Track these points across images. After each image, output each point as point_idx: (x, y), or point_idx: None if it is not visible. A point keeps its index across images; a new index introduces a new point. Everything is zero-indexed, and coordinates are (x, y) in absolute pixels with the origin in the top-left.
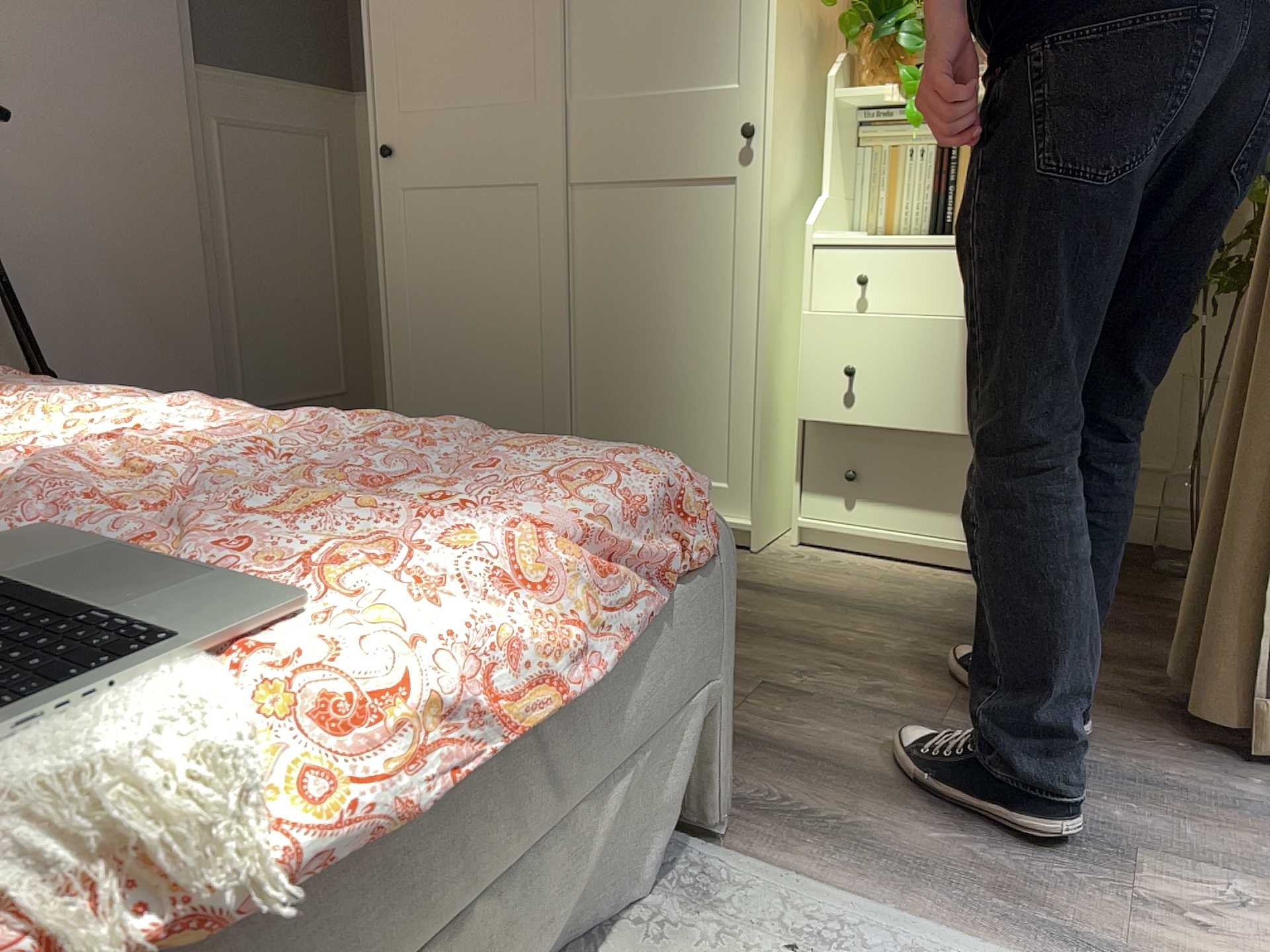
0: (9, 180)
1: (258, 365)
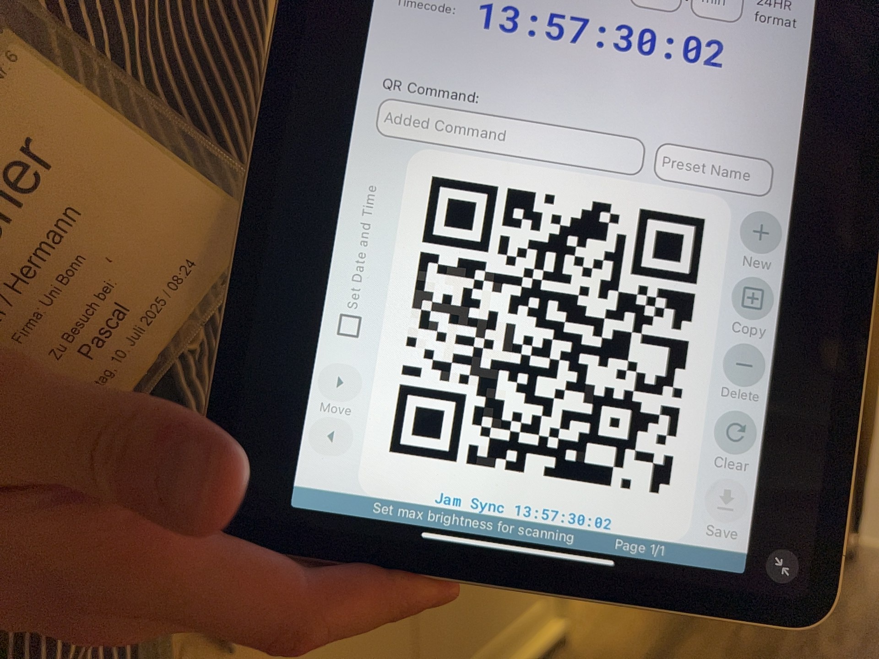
0: None
1: None
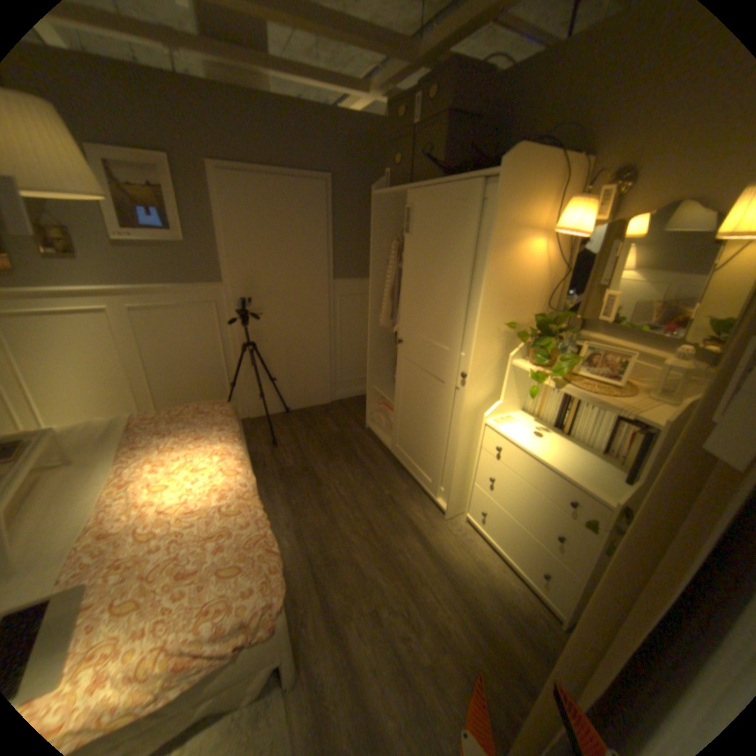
0: (269, 324)
1: (344, 369)
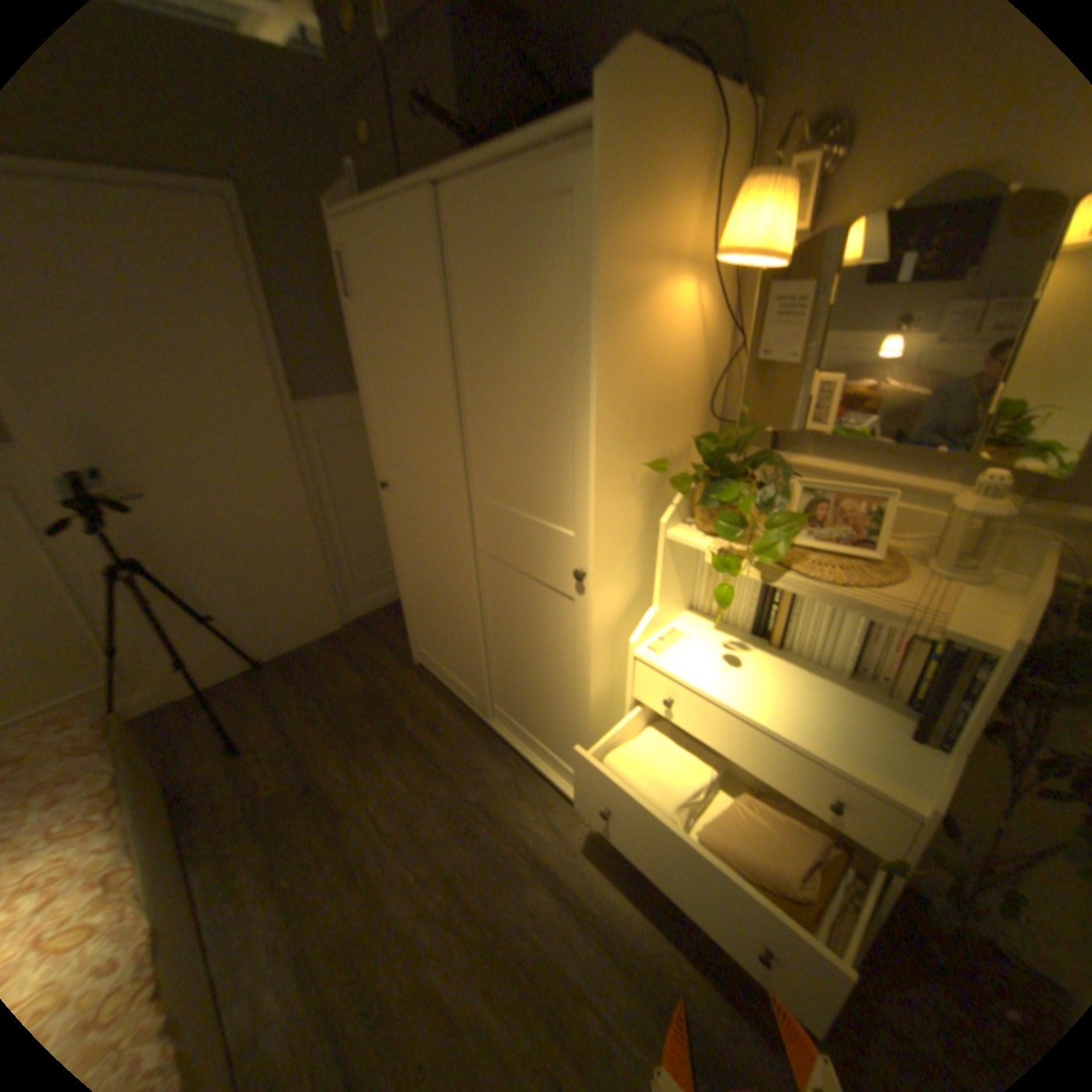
0: (164, 511)
1: (355, 562)
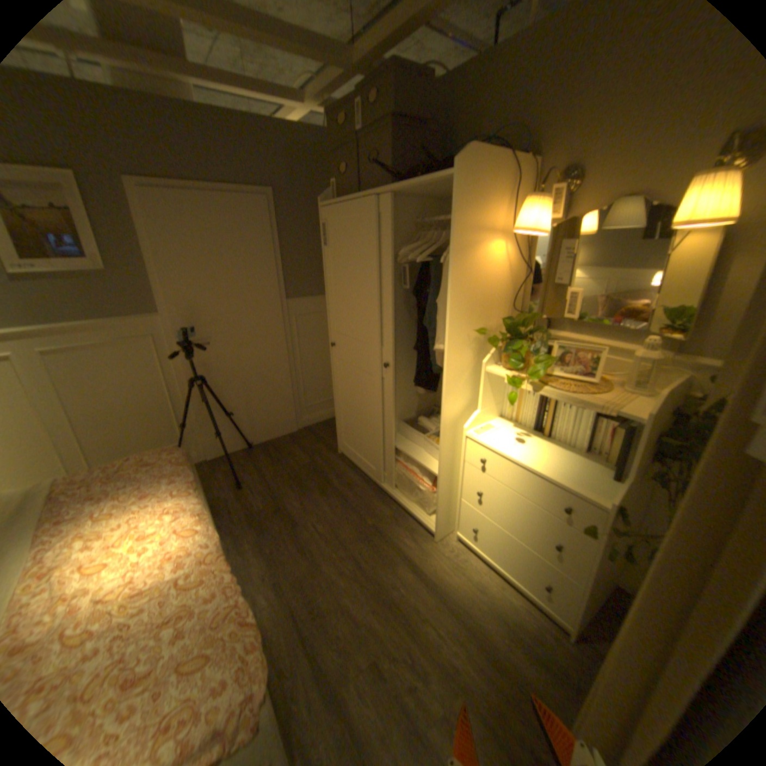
0: (219, 353)
1: (309, 393)
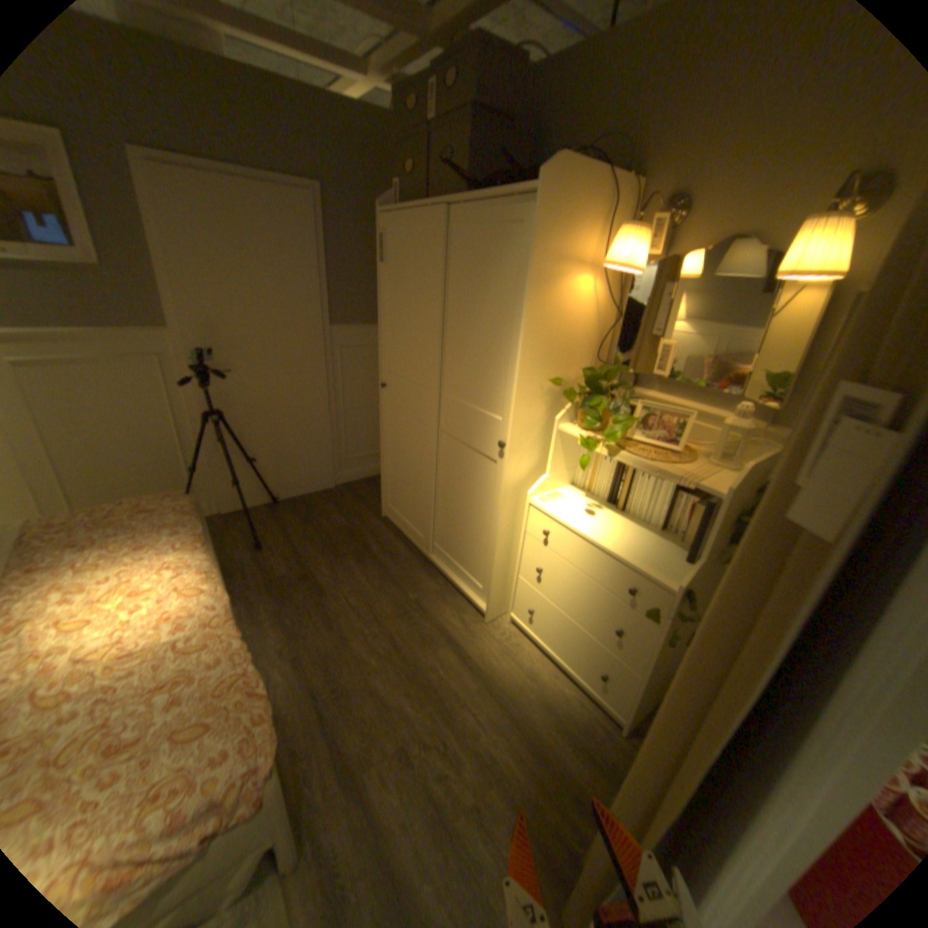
0: (243, 384)
1: (352, 442)
